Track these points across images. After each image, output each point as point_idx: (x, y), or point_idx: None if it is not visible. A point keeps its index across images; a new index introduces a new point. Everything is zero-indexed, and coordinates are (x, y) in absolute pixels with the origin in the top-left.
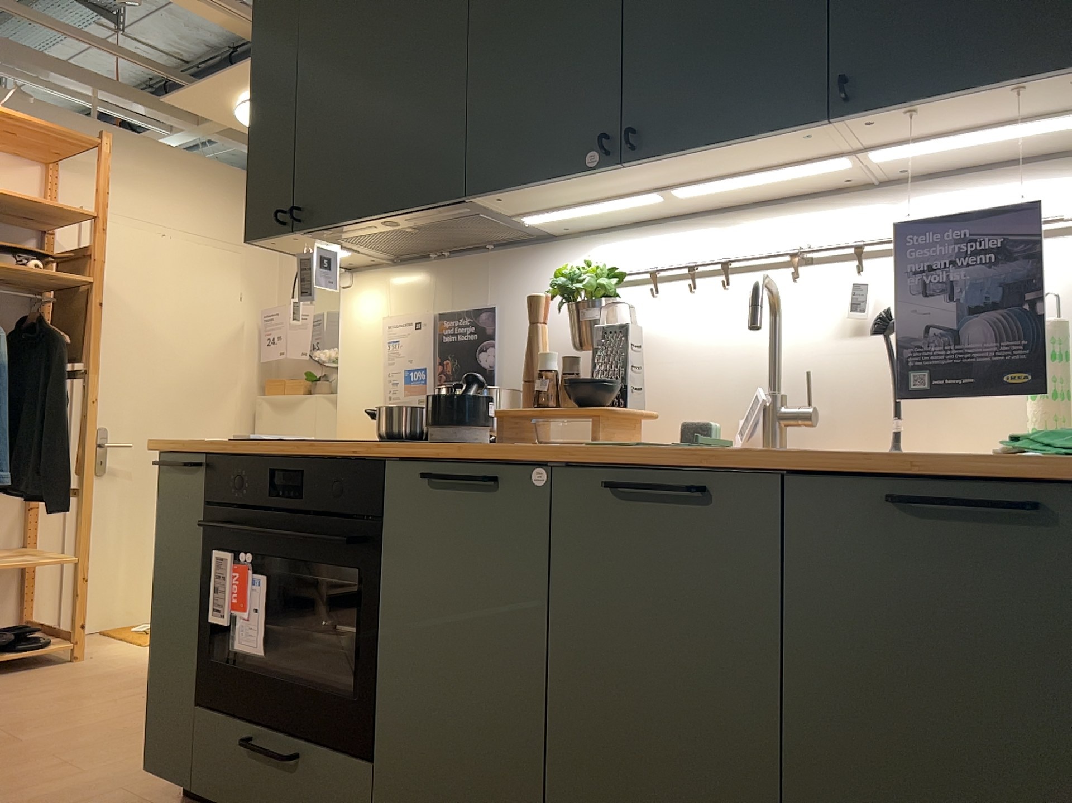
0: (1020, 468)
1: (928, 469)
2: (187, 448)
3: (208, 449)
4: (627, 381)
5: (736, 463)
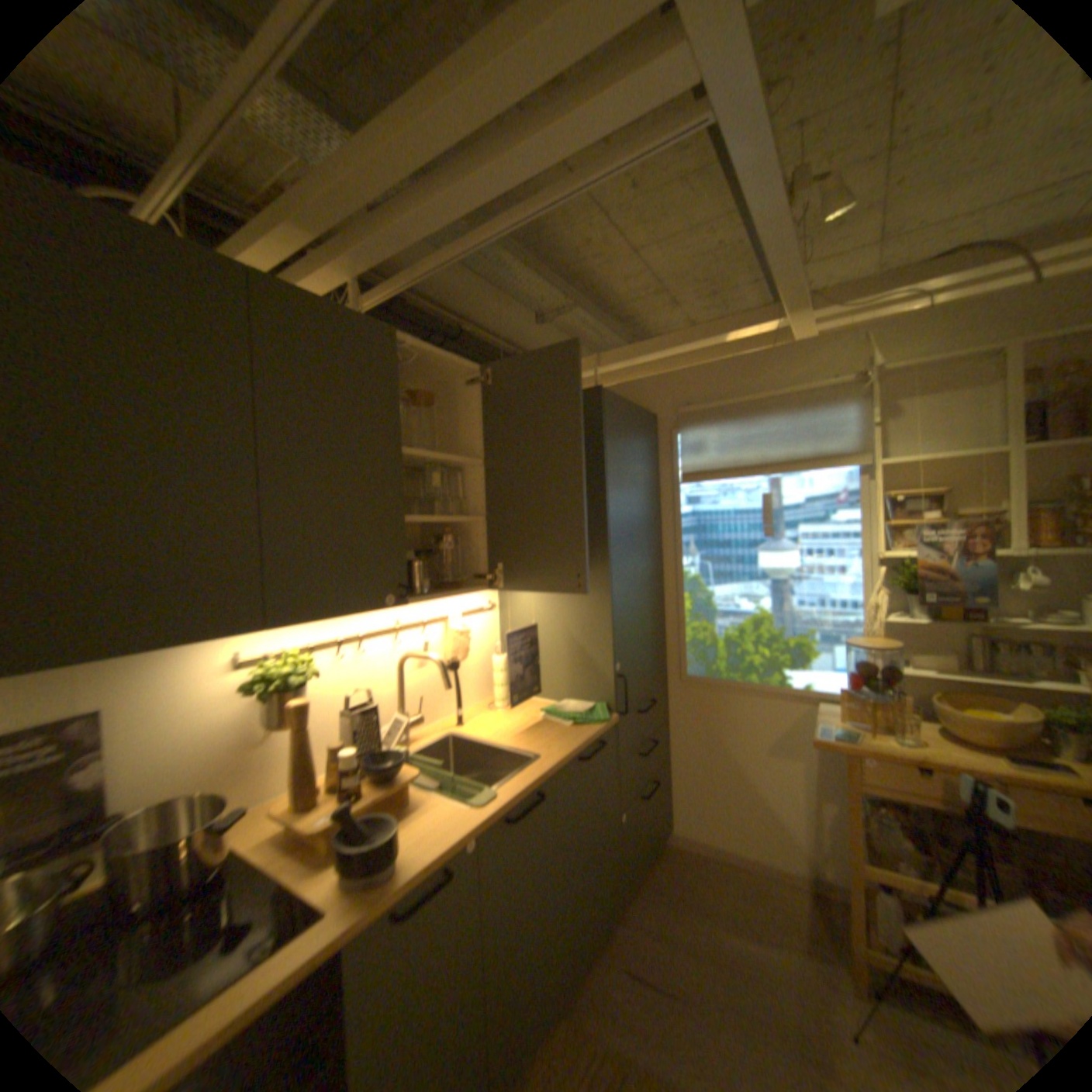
0: (600, 734)
1: (586, 745)
2: None
3: None
4: (370, 747)
5: (548, 776)
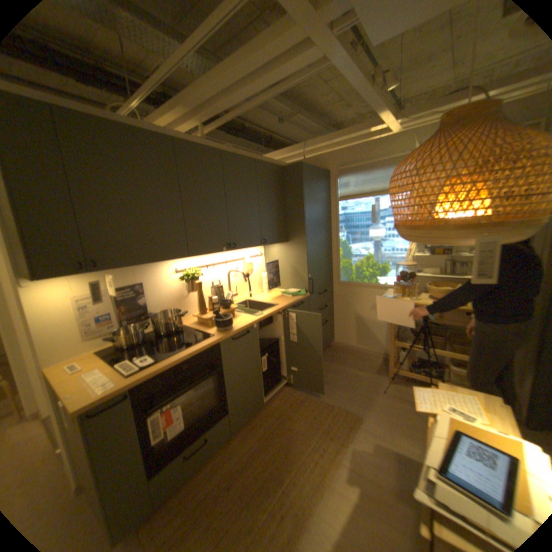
0: (301, 299)
1: (296, 302)
2: (116, 394)
3: (127, 387)
4: (221, 299)
5: (281, 309)
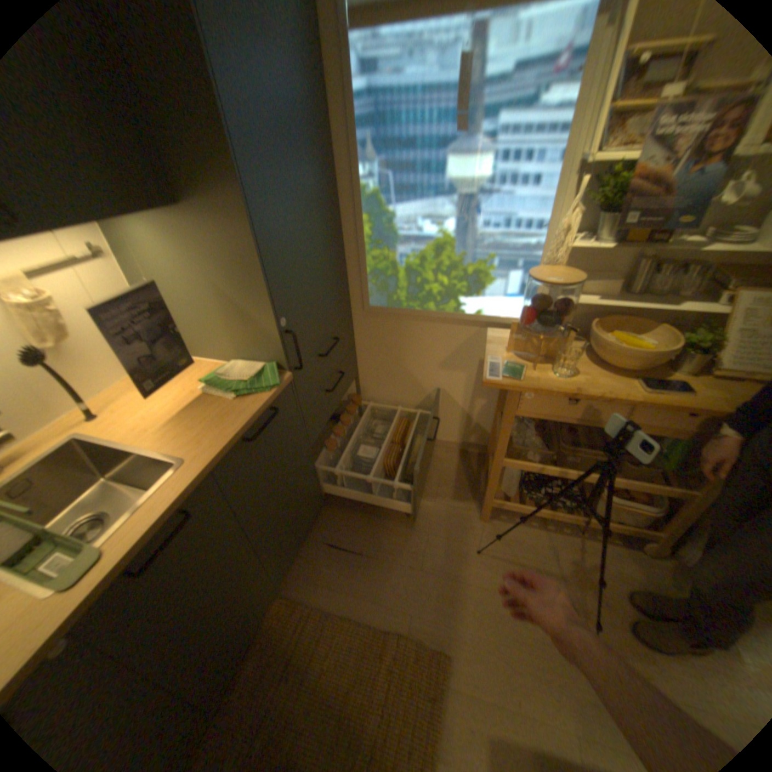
0: (269, 404)
1: (250, 424)
2: None
3: None
4: None
5: (192, 488)
